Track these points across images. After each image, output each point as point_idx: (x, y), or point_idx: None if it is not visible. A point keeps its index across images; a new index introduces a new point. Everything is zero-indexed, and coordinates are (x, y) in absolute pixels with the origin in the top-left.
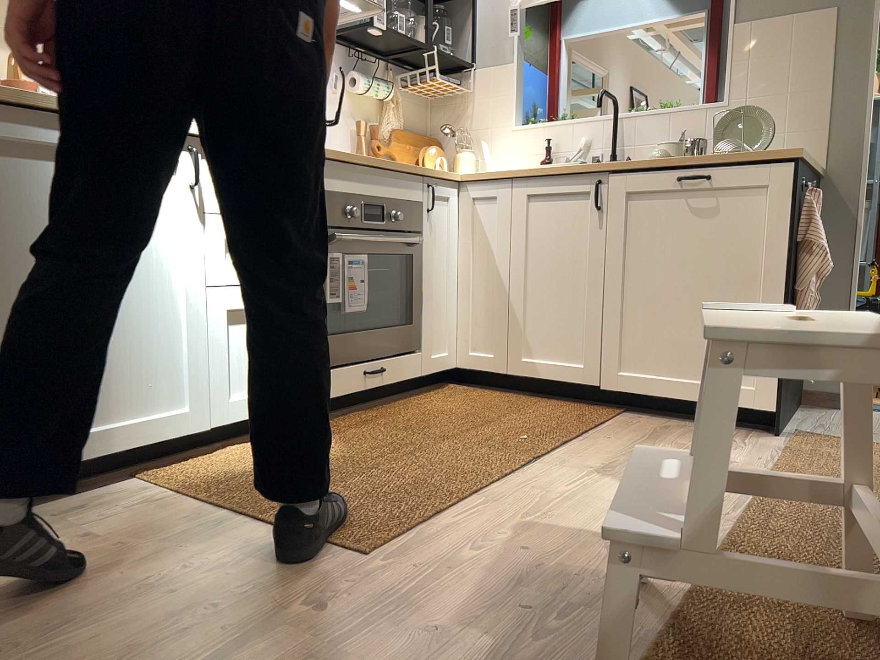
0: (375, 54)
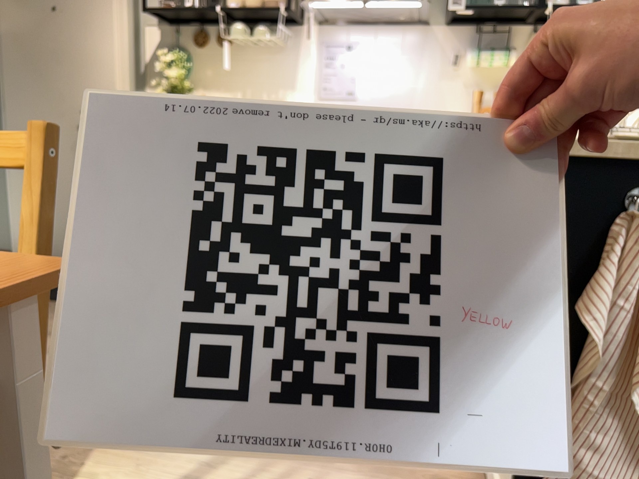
0: (509, 22)
